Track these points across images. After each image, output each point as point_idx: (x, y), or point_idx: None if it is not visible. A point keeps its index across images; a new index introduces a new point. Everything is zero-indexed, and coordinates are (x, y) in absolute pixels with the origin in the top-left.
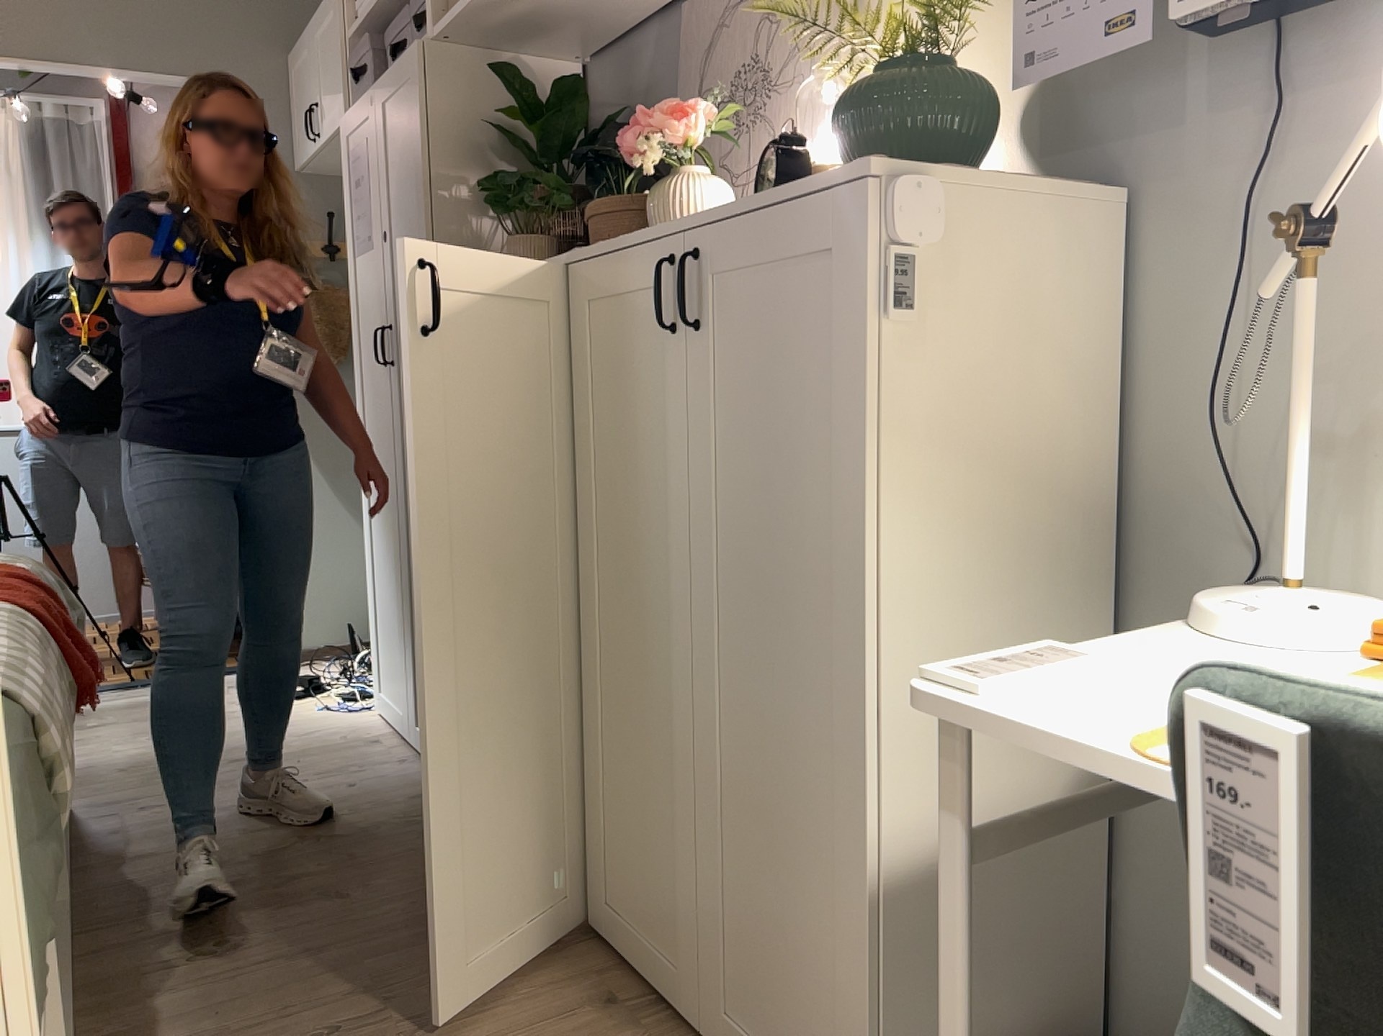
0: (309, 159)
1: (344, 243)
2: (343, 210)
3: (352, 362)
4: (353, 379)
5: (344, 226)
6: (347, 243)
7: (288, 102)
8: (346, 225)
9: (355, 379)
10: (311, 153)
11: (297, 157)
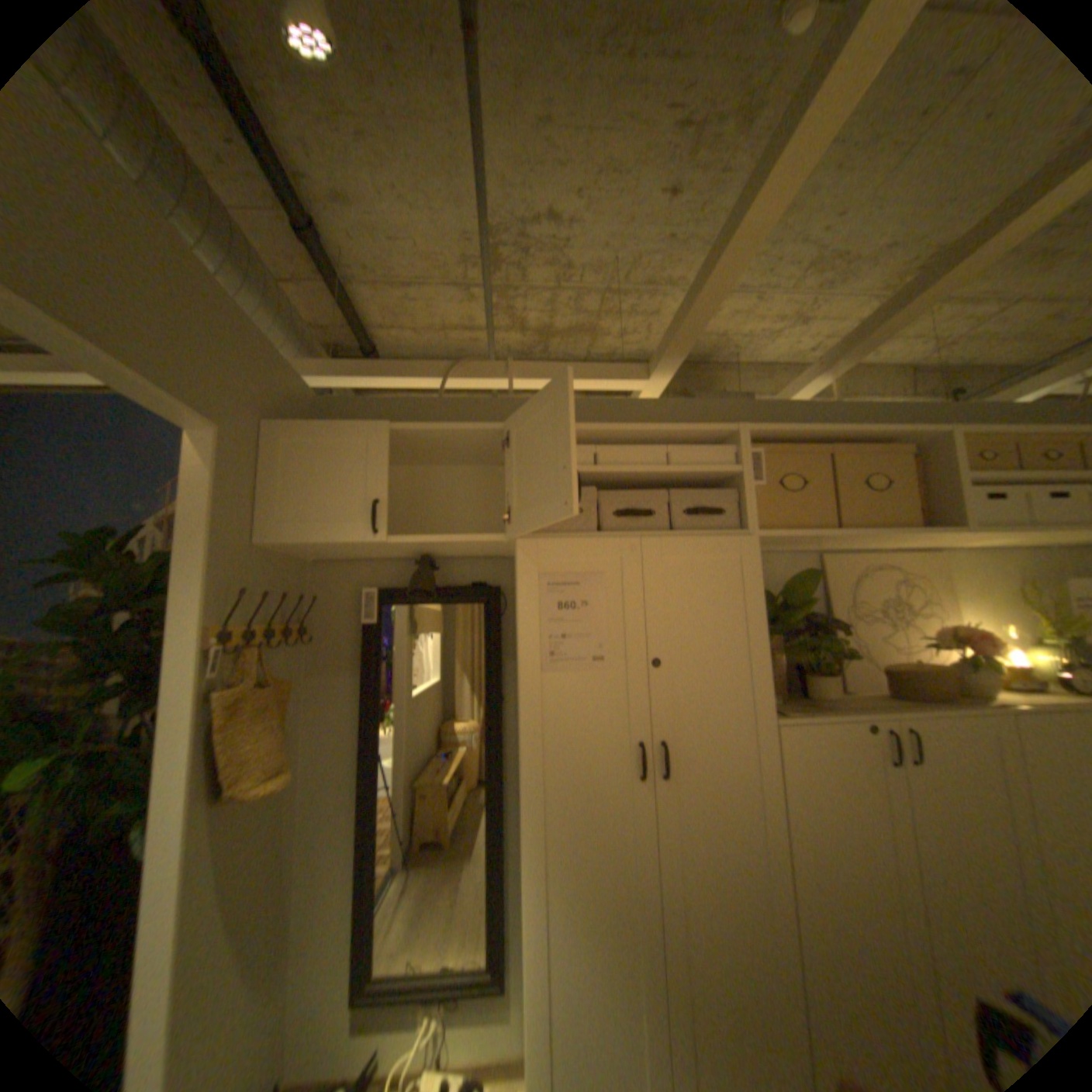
0: (327, 543)
1: (519, 655)
2: (518, 624)
3: (521, 779)
4: (522, 797)
5: (519, 639)
6: (526, 656)
7: (257, 468)
8: (526, 639)
9: (529, 797)
10: (350, 541)
11: (274, 532)
